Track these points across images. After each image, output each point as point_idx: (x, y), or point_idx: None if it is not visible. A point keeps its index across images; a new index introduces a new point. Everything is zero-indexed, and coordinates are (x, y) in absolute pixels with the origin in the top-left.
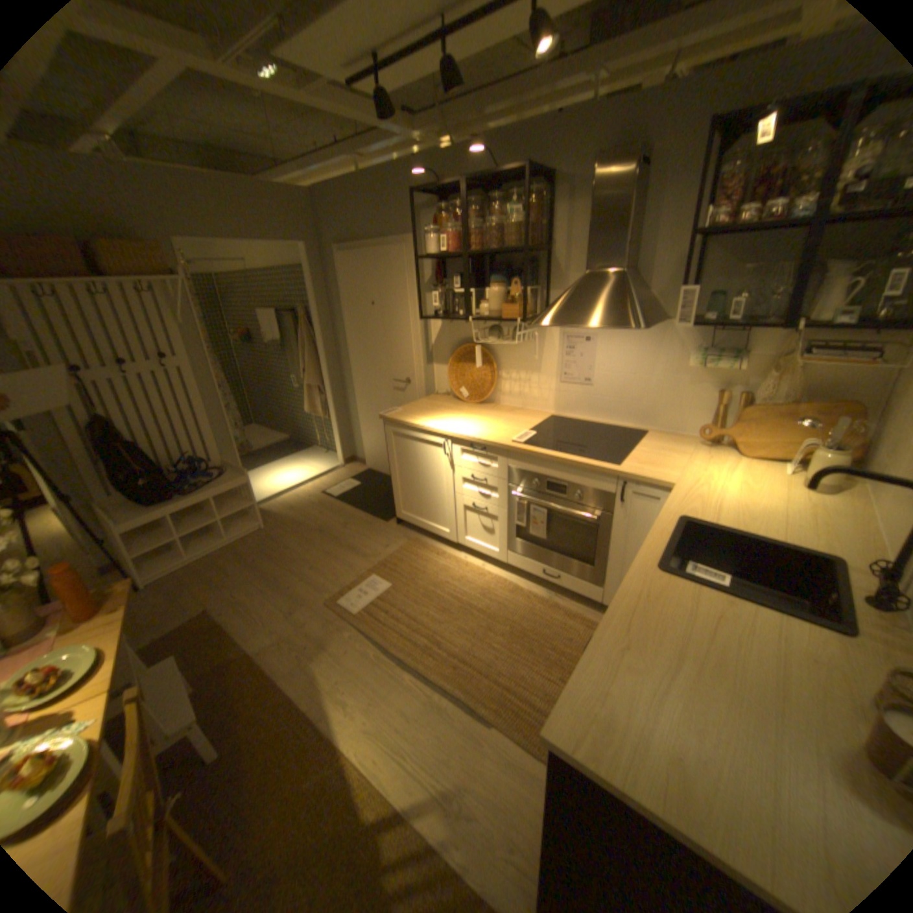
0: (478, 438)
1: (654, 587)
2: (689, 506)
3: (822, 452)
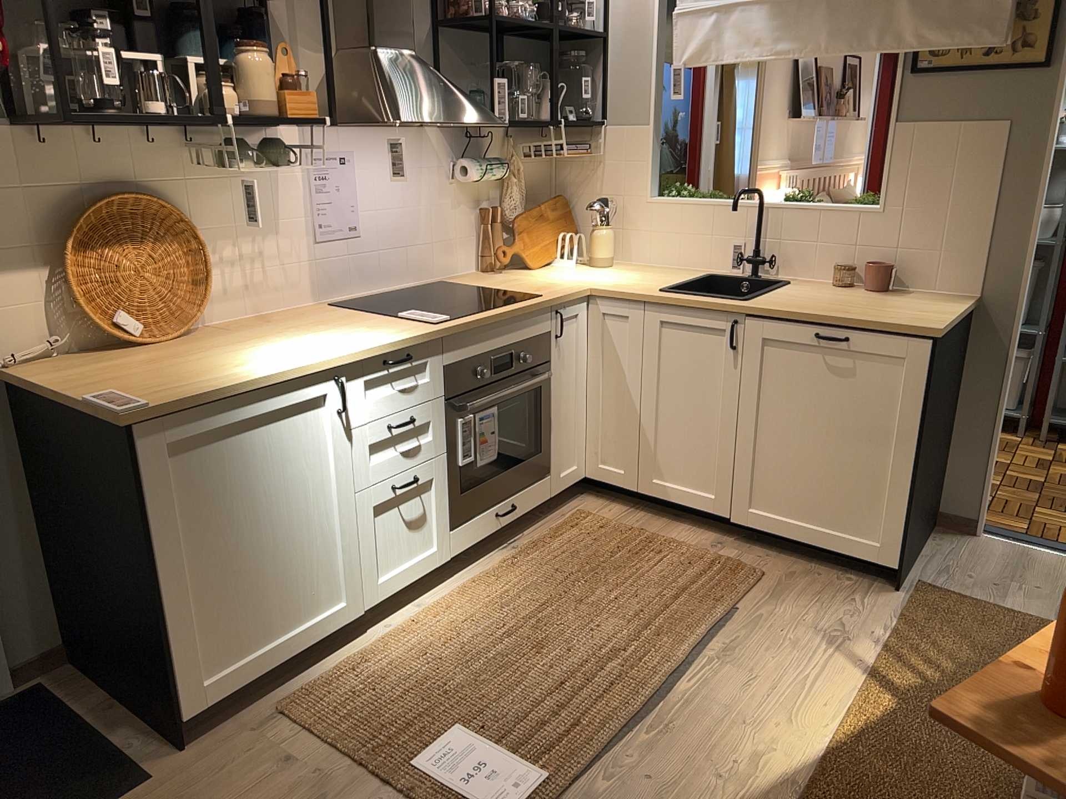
0: (397, 338)
1: (771, 303)
2: (637, 287)
3: (604, 229)
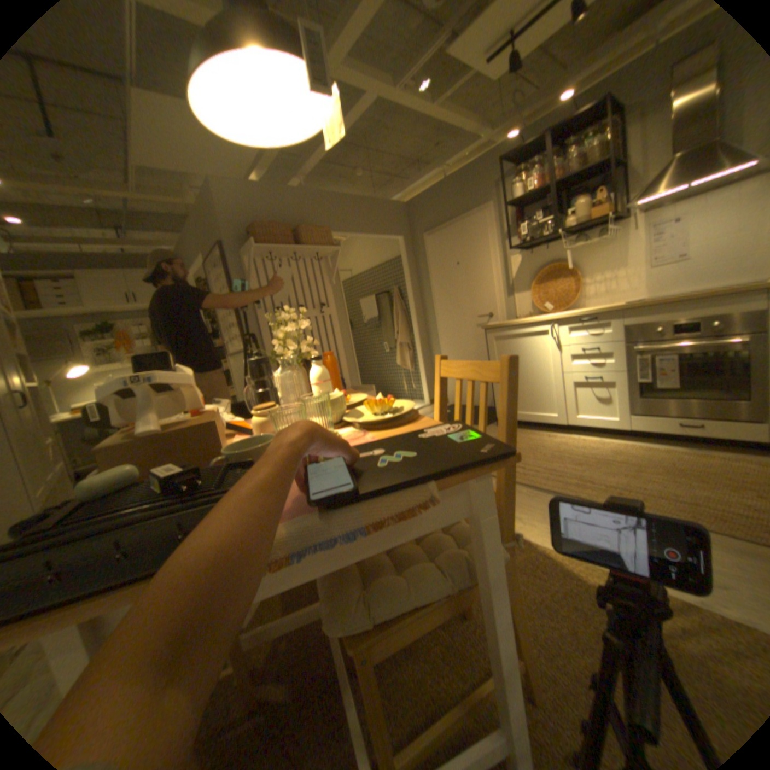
0: (587, 310)
1: None
2: None
3: None
